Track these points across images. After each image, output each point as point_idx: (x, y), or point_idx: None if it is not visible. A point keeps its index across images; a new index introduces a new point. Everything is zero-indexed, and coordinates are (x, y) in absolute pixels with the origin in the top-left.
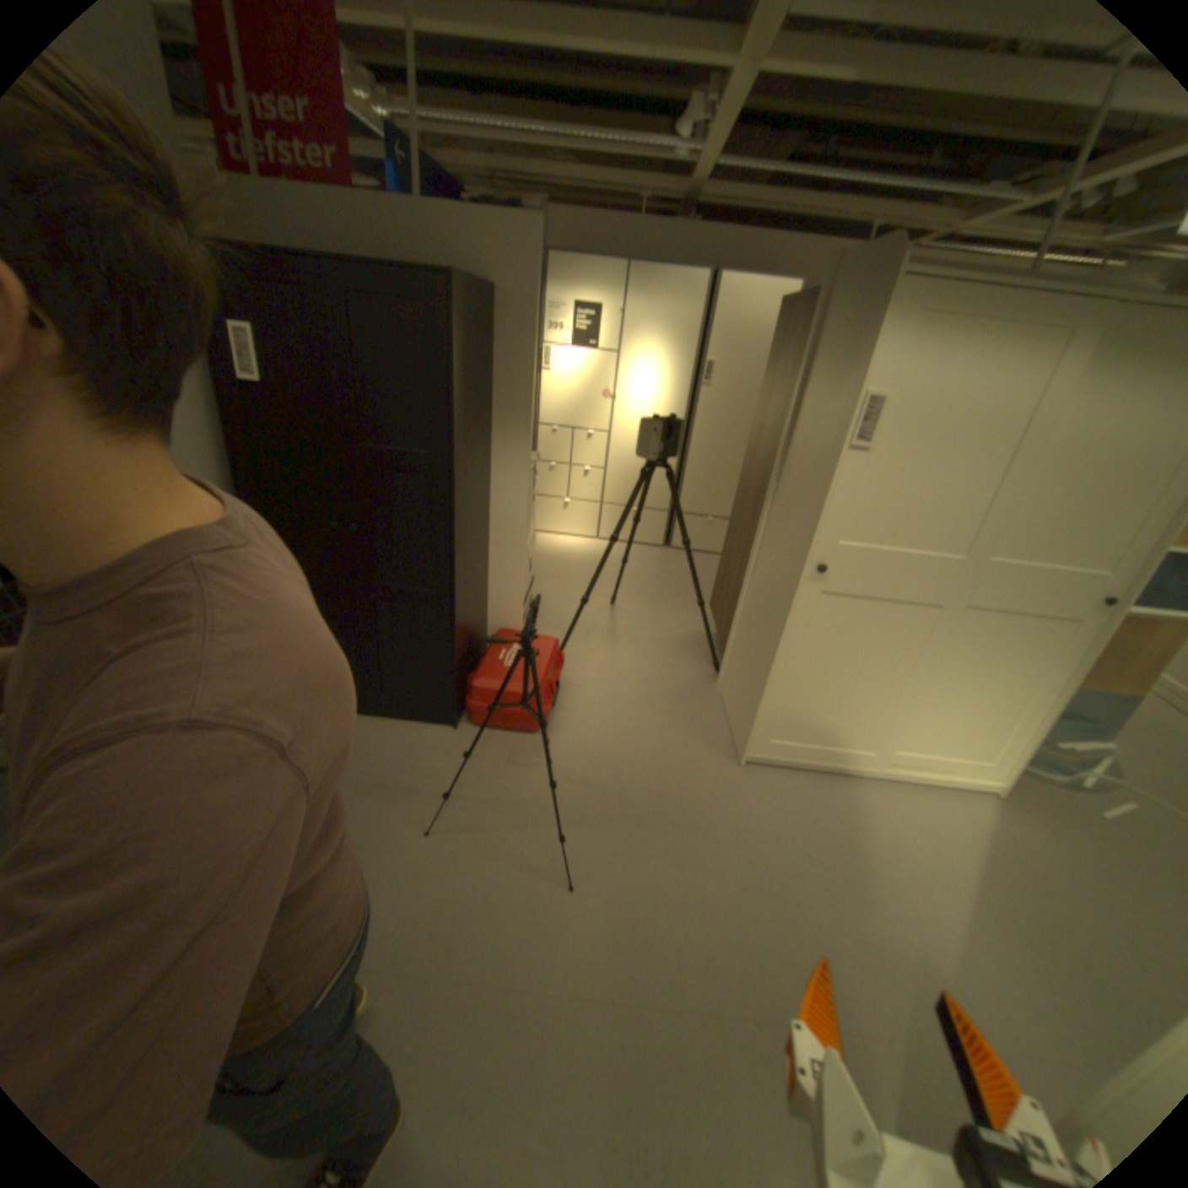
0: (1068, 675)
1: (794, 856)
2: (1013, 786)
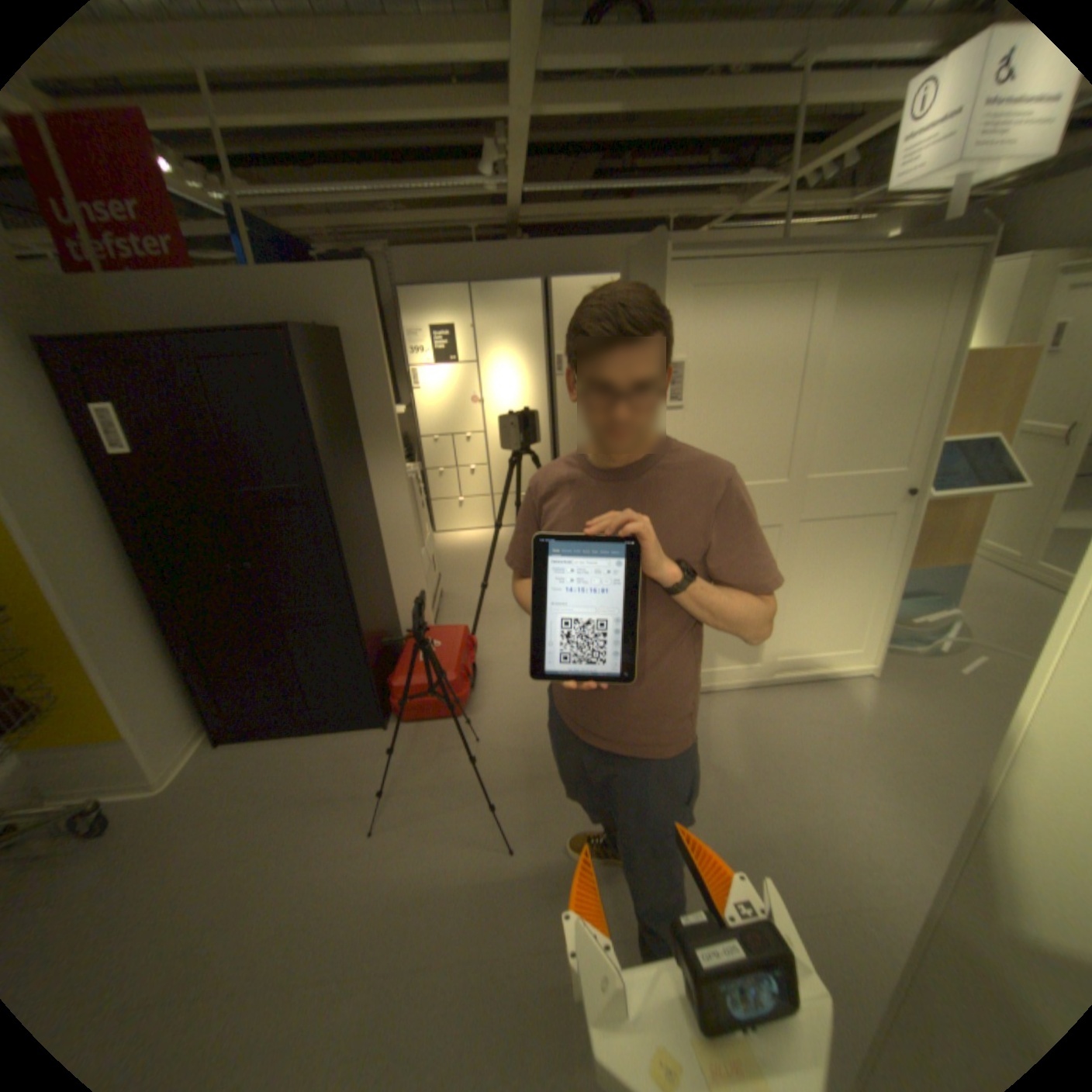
0: (897, 560)
1: (707, 772)
2: (884, 665)
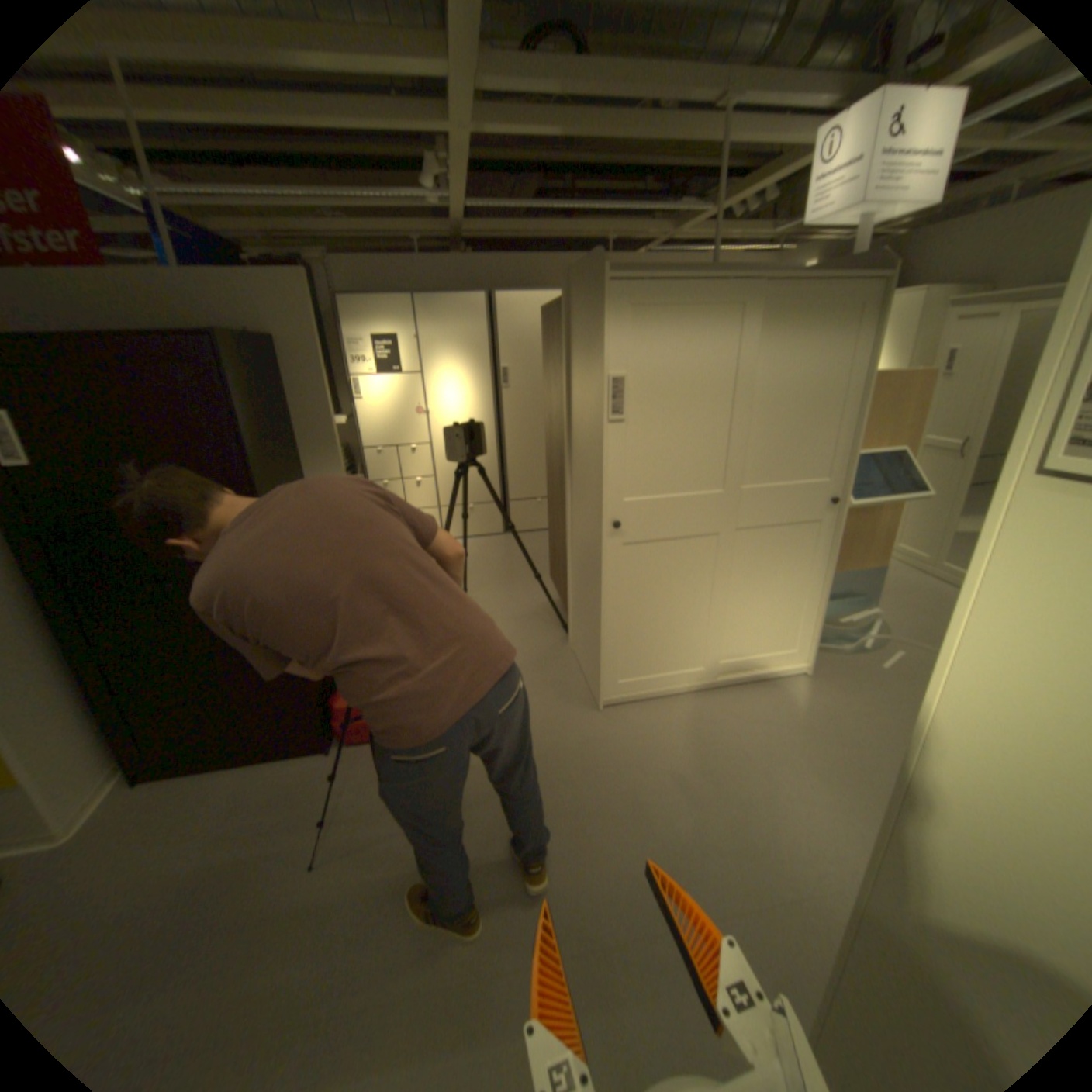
0: (823, 564)
1: (656, 777)
2: (815, 663)
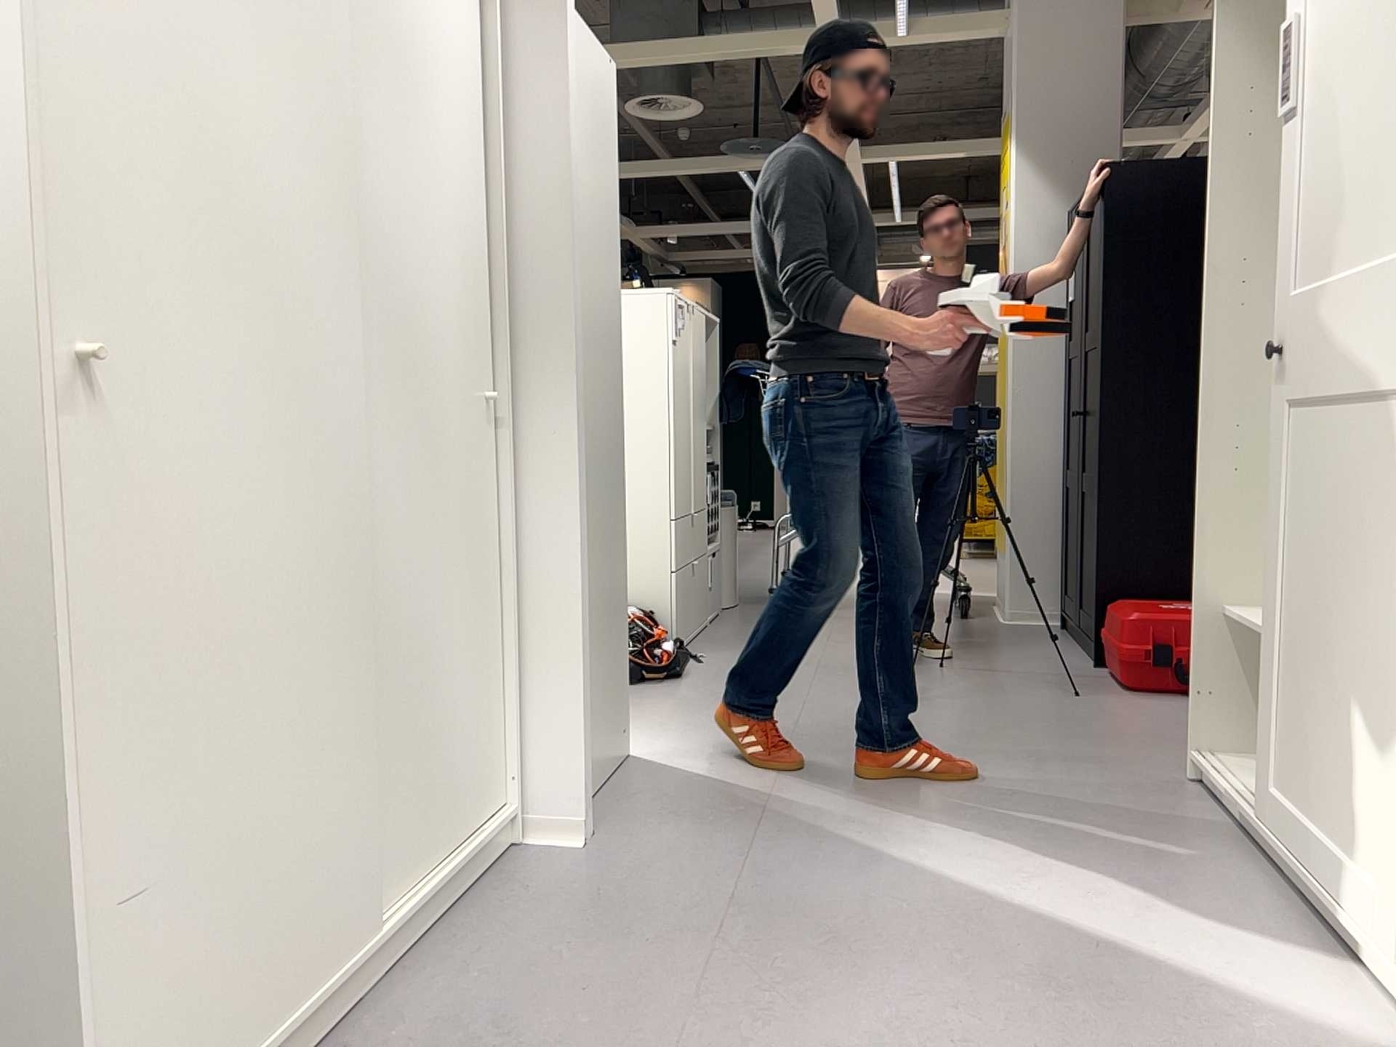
0: None
1: (1009, 784)
2: None
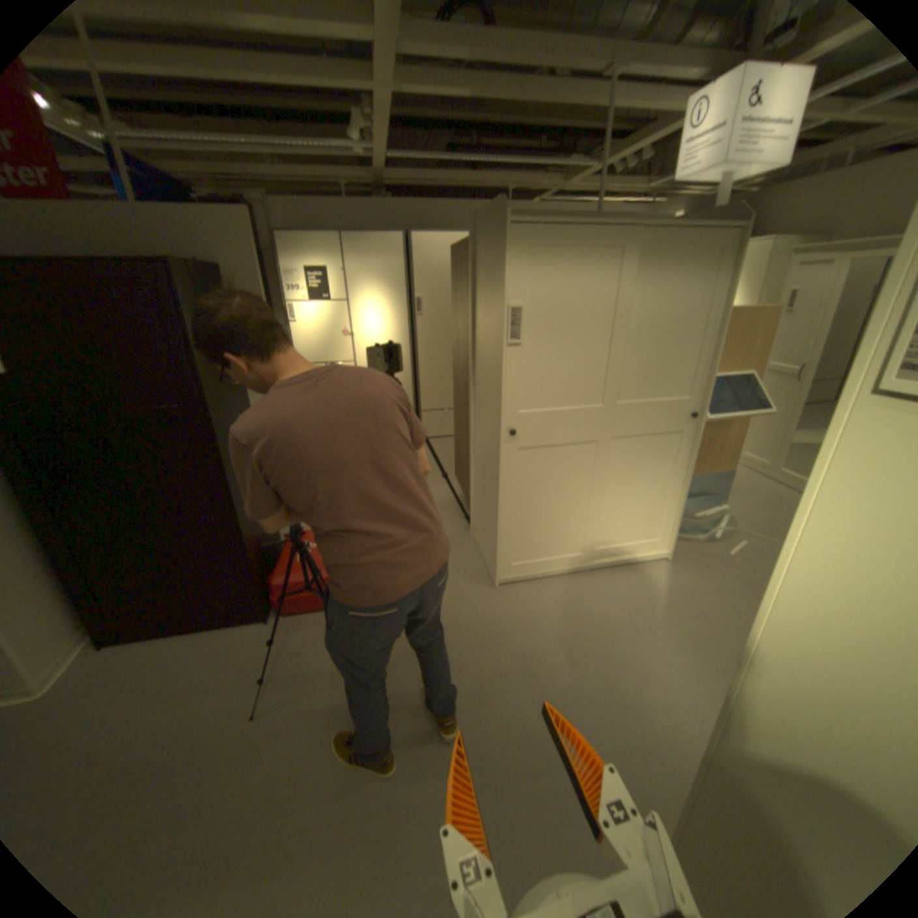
0: (683, 468)
1: (542, 643)
2: (674, 550)
